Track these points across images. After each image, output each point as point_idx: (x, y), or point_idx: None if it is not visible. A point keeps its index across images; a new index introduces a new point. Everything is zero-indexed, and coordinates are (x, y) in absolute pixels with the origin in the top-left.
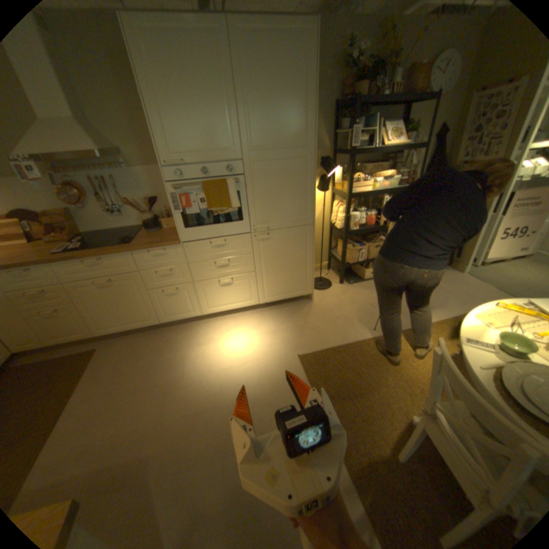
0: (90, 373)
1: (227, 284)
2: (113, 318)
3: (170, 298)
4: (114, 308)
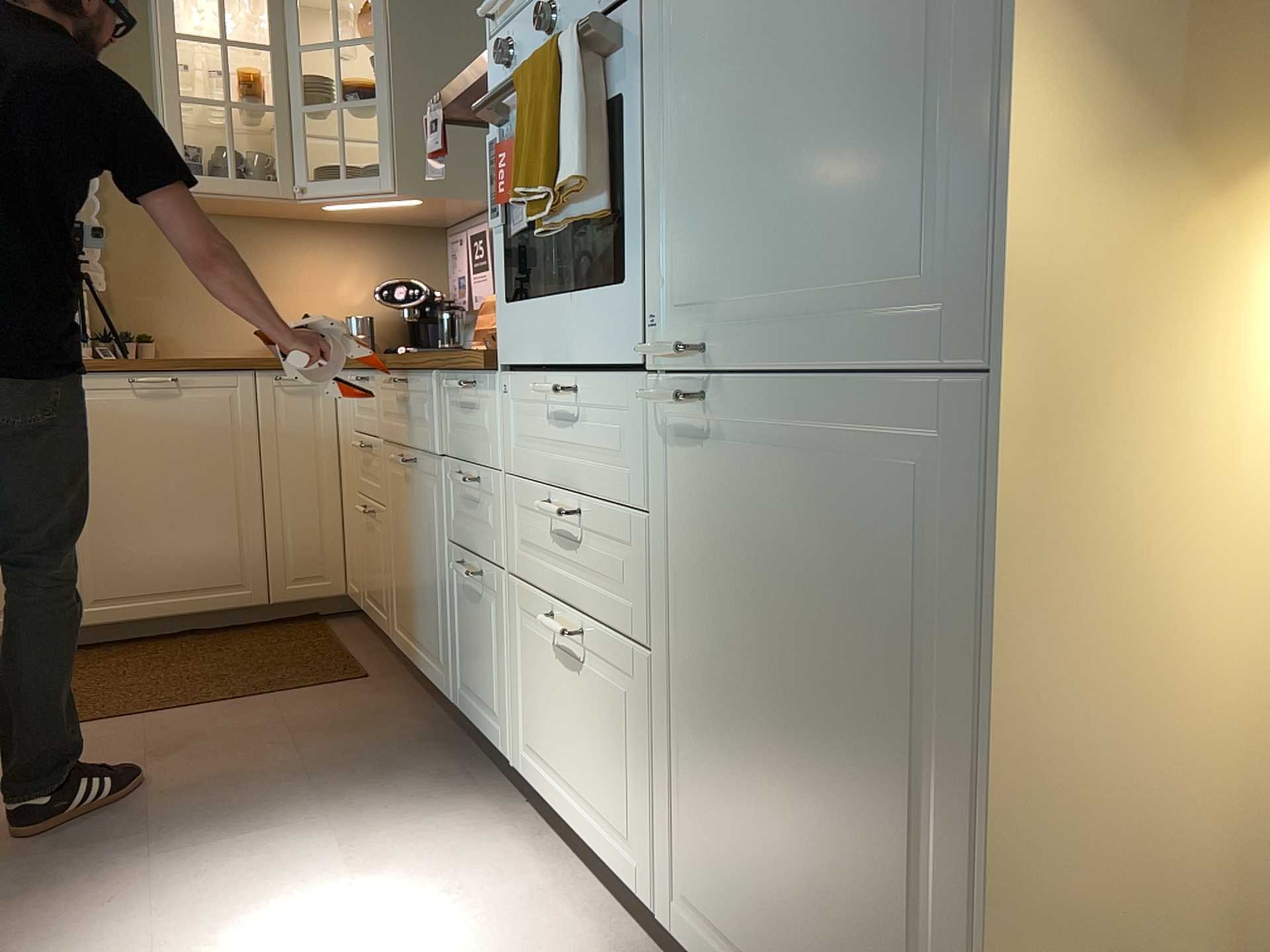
0: (269, 702)
1: (575, 662)
2: (410, 601)
3: (473, 611)
4: (413, 568)
